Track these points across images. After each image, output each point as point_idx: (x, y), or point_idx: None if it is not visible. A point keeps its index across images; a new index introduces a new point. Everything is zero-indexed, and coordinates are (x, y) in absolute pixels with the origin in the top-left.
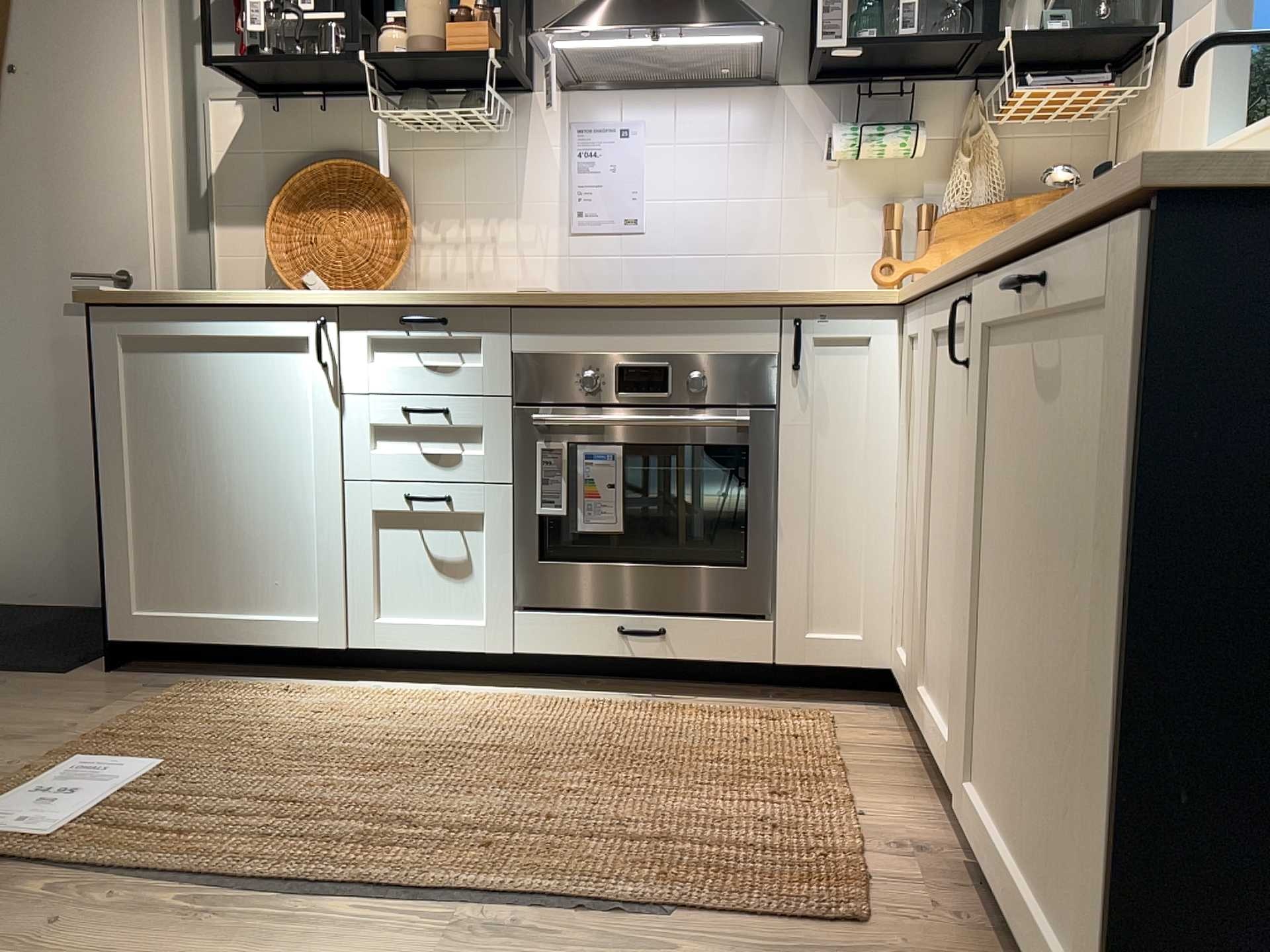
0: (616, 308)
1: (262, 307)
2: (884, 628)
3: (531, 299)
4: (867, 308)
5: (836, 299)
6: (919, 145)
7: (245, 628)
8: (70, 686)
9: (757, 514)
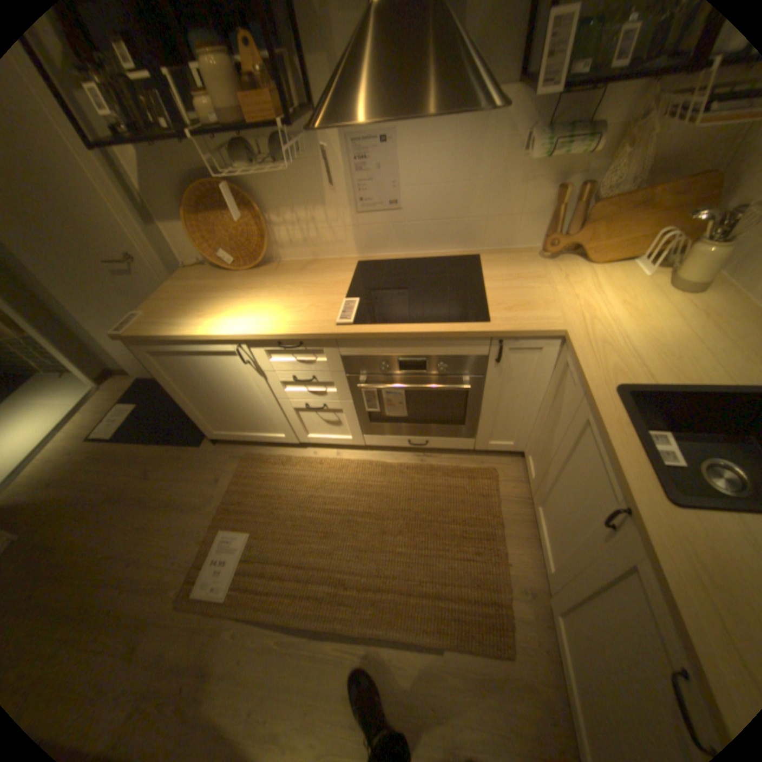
0: (393, 337)
1: (204, 339)
2: (521, 441)
3: (345, 335)
4: (542, 336)
5: (524, 334)
6: (599, 147)
7: (257, 436)
8: (202, 456)
9: (468, 408)
